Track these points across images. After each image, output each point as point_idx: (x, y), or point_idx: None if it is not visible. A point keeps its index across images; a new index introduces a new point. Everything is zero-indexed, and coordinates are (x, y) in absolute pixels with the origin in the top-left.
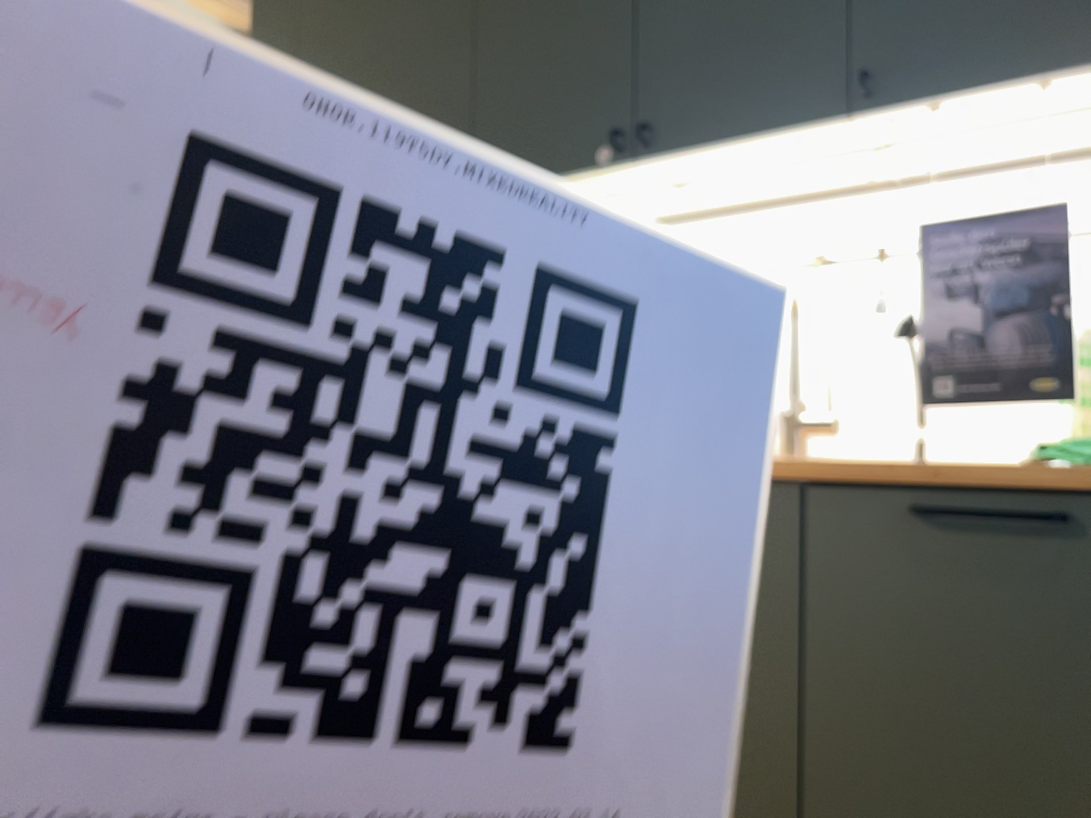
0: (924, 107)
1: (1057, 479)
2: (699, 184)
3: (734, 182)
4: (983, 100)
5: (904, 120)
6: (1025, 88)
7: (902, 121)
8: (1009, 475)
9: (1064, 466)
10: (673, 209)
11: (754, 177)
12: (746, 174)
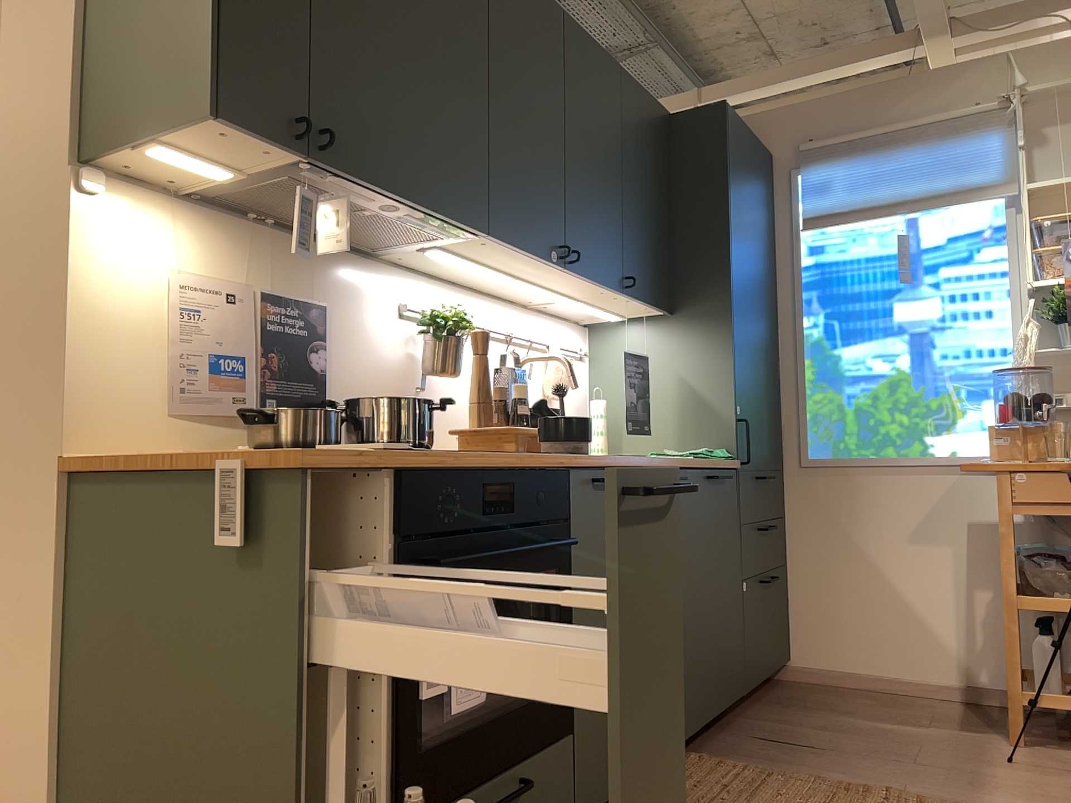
0: (630, 298)
1: (721, 464)
2: (527, 279)
3: (535, 286)
4: (635, 303)
5: (616, 298)
6: (646, 305)
7: (616, 297)
8: (714, 463)
9: (708, 460)
10: (461, 274)
11: (543, 288)
12: (544, 285)
